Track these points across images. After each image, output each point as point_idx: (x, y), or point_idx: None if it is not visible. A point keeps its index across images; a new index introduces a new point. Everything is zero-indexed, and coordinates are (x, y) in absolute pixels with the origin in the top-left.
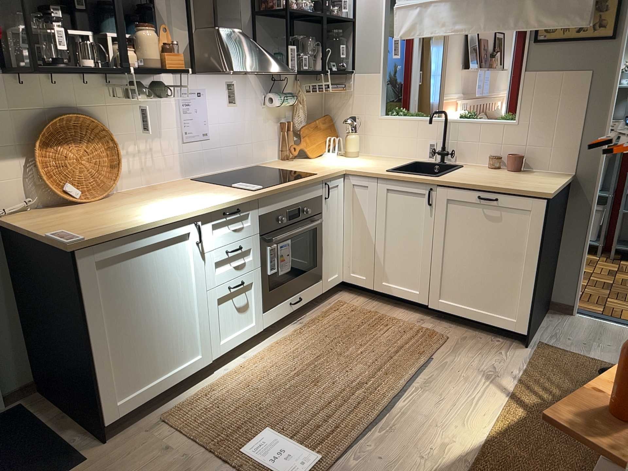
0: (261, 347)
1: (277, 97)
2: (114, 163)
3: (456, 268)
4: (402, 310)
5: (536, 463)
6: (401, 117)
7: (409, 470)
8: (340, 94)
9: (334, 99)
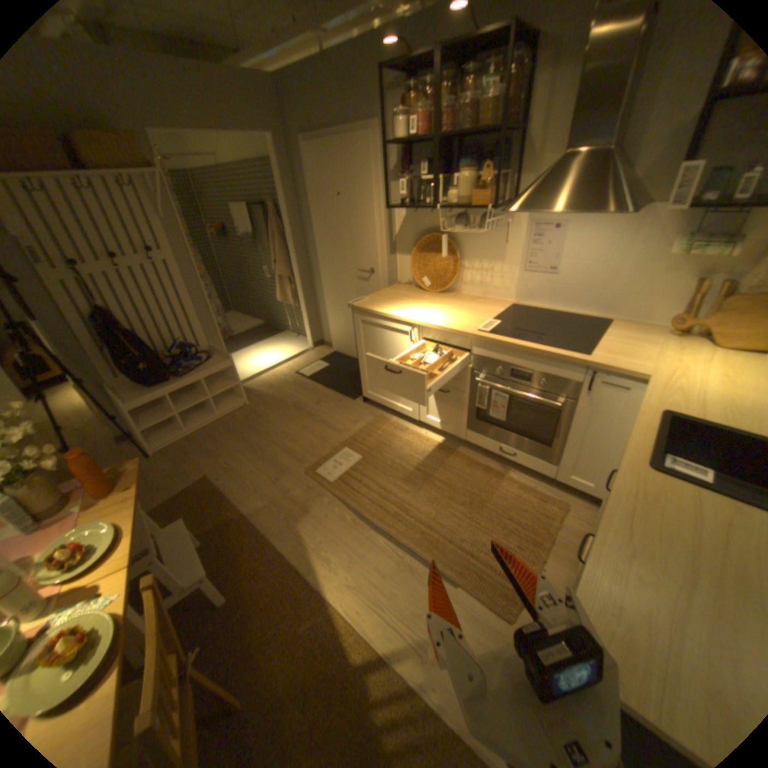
0: (459, 448)
1: (680, 240)
2: (456, 271)
3: None
4: (574, 576)
5: (290, 634)
6: None
7: (313, 531)
8: None
9: None
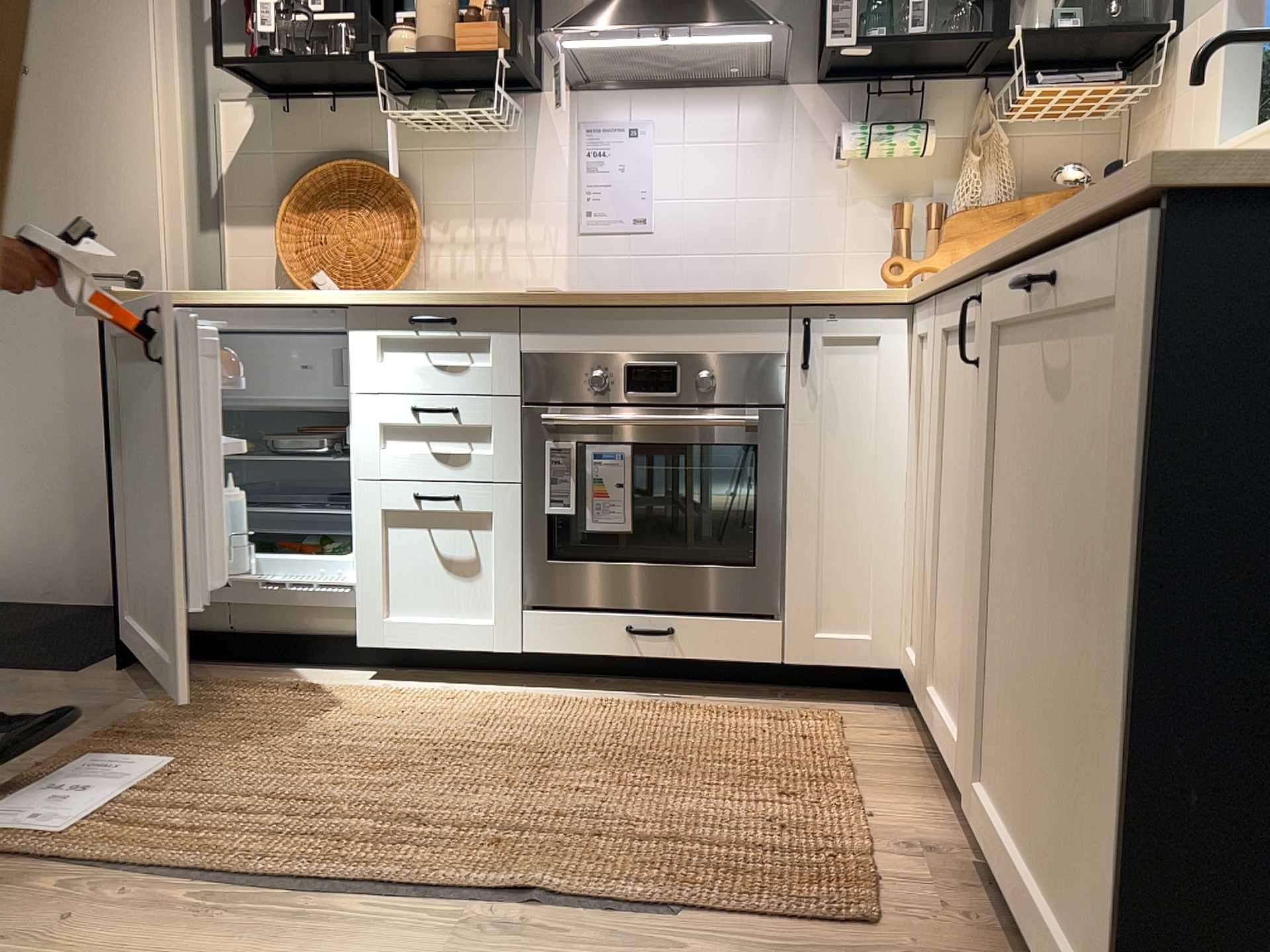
0: (507, 693)
1: (848, 130)
2: (410, 248)
3: (1014, 649)
4: (943, 808)
5: None
6: (1258, 132)
7: None
8: (1147, 117)
9: (1135, 141)
